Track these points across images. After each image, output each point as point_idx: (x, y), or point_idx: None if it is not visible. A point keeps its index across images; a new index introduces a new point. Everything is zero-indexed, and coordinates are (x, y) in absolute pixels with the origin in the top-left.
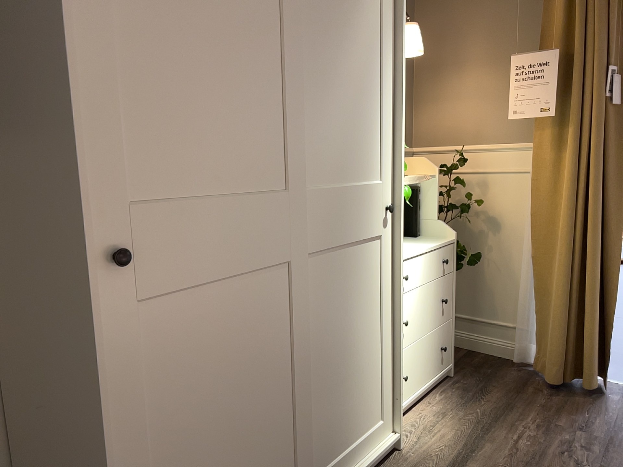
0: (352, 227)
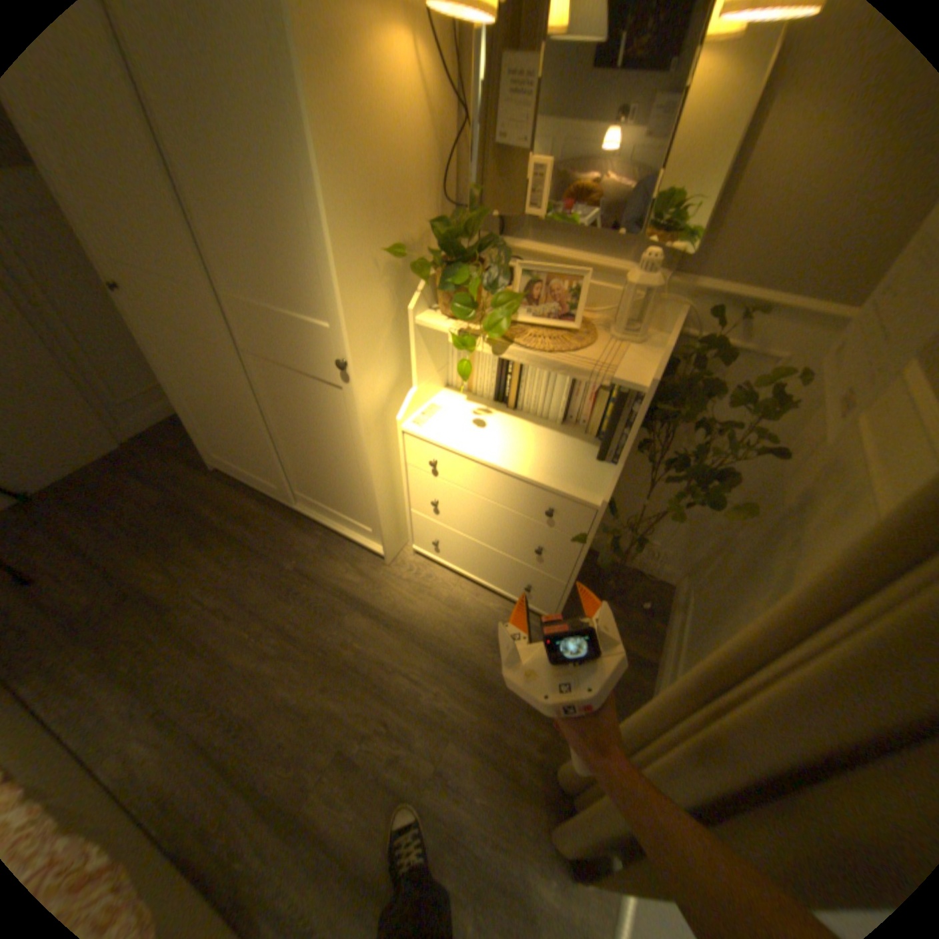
0: (293, 356)
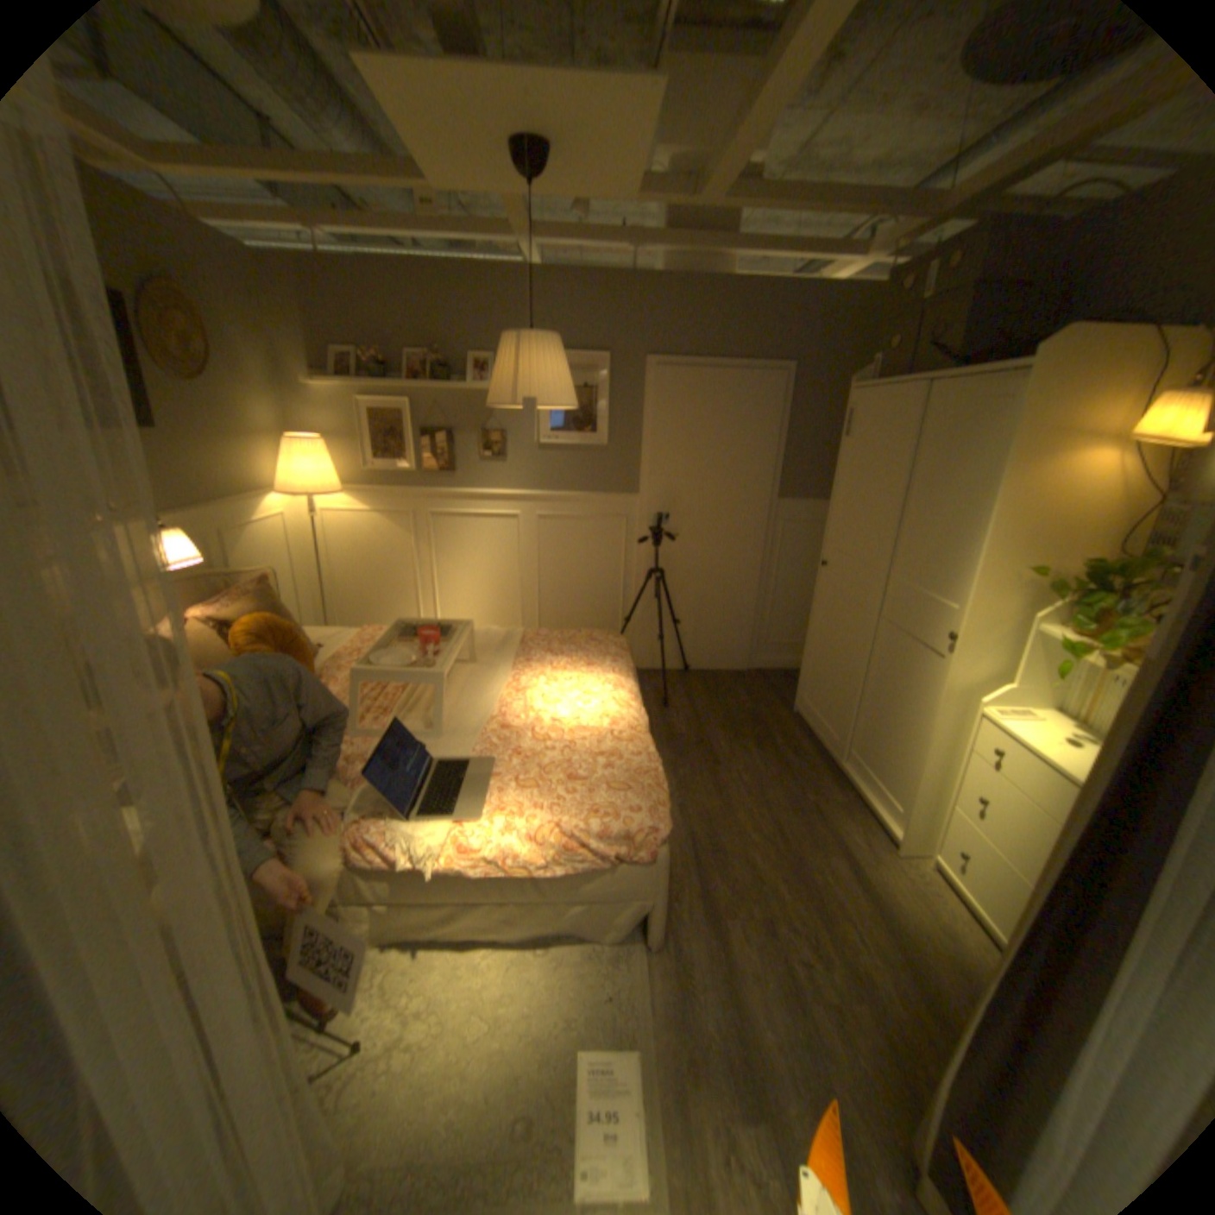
0: (919, 626)
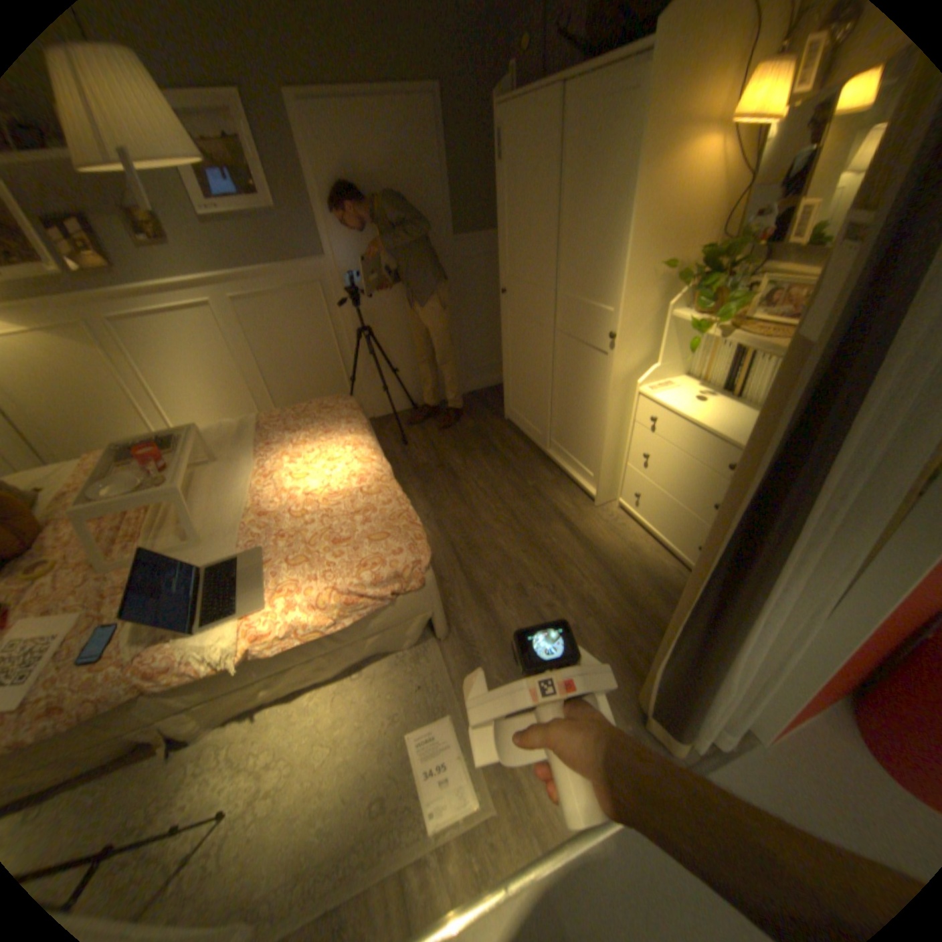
0: (585, 332)
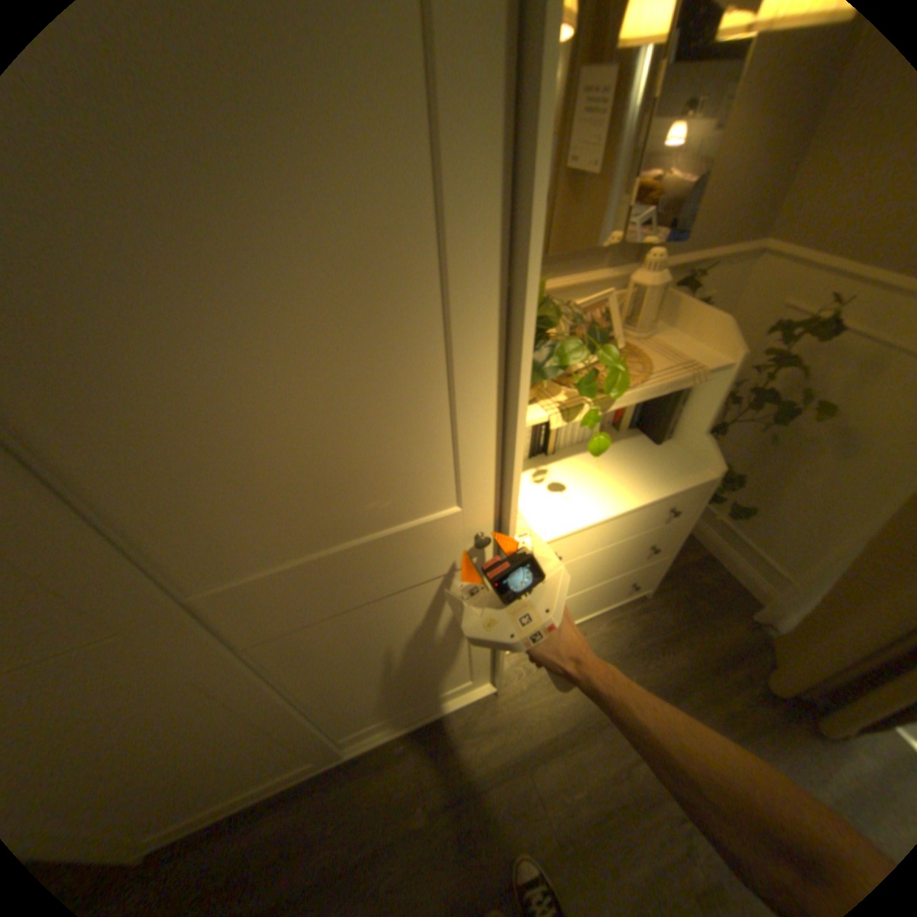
0: (374, 588)
